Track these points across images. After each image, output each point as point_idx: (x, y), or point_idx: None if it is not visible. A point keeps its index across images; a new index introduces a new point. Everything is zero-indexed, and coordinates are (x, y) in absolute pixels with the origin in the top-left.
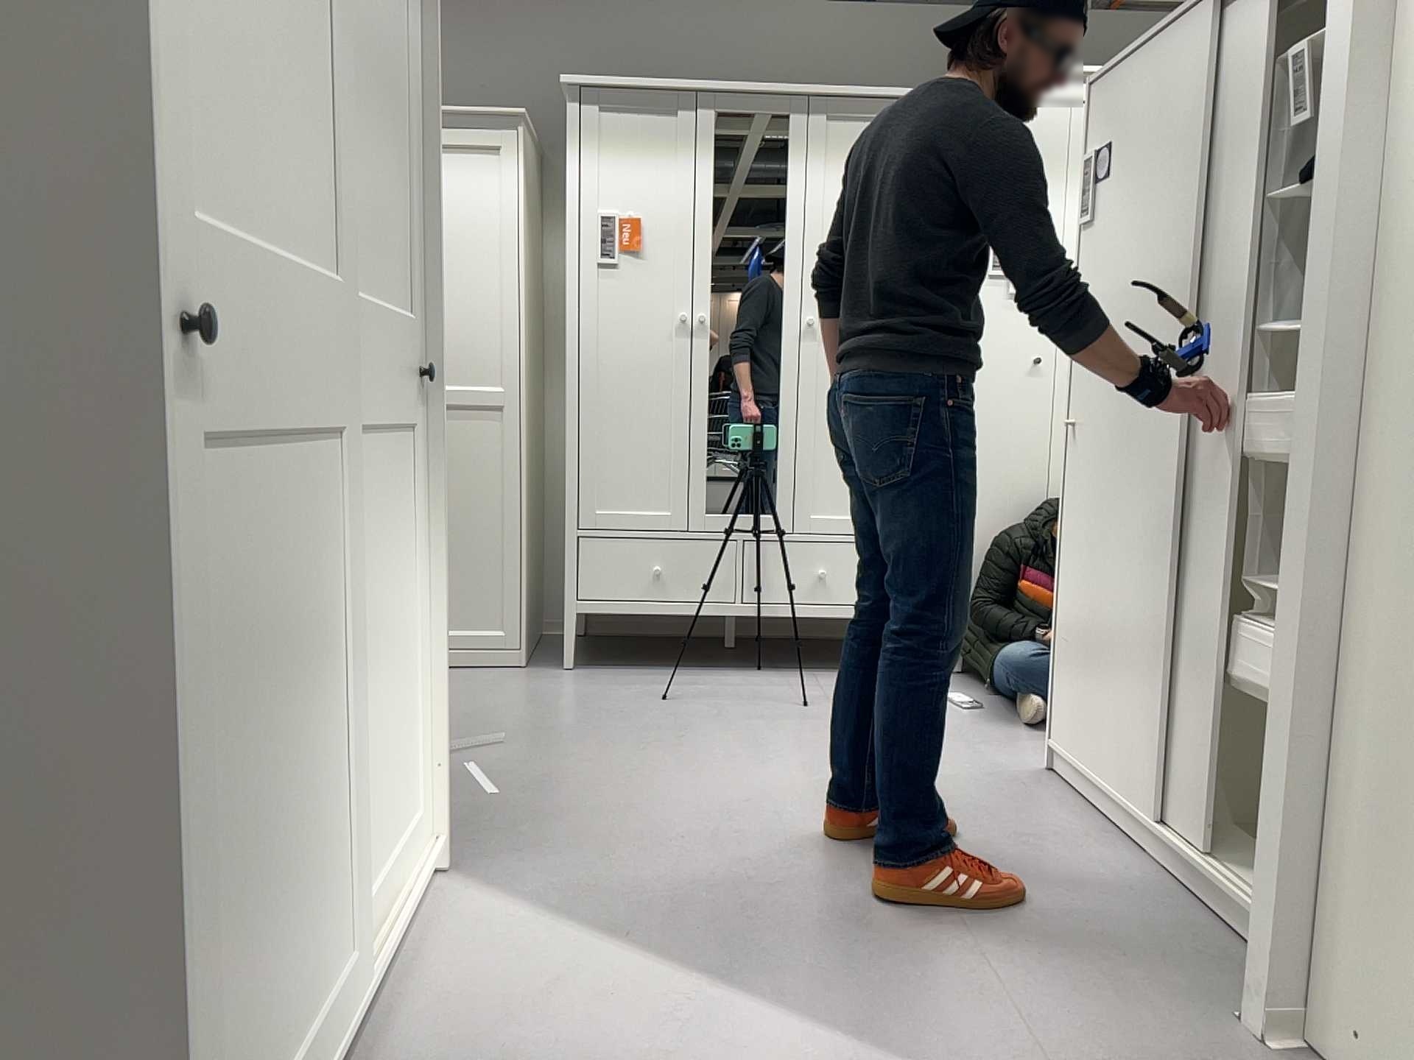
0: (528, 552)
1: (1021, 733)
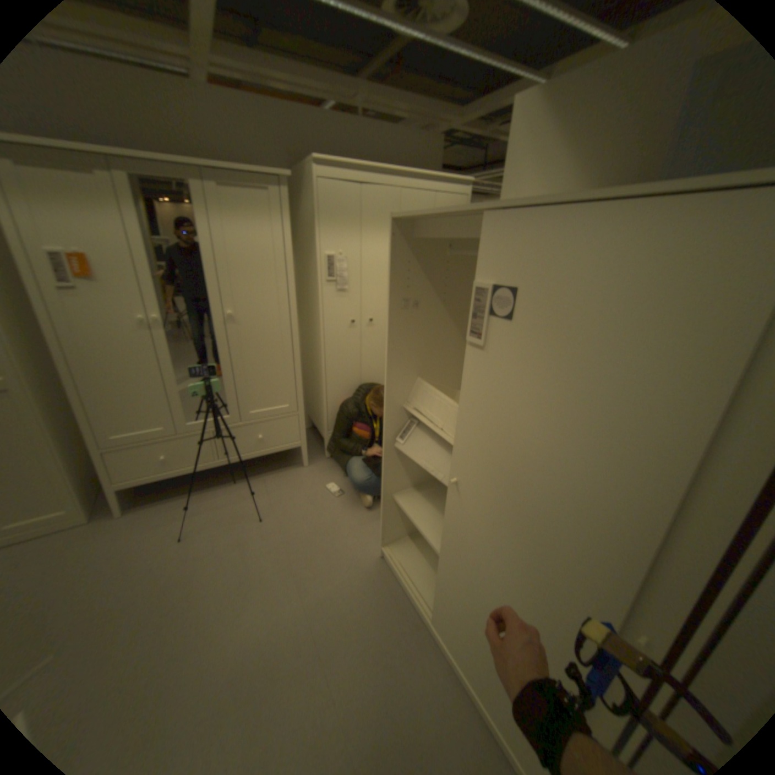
0: (69, 463)
1: (361, 516)
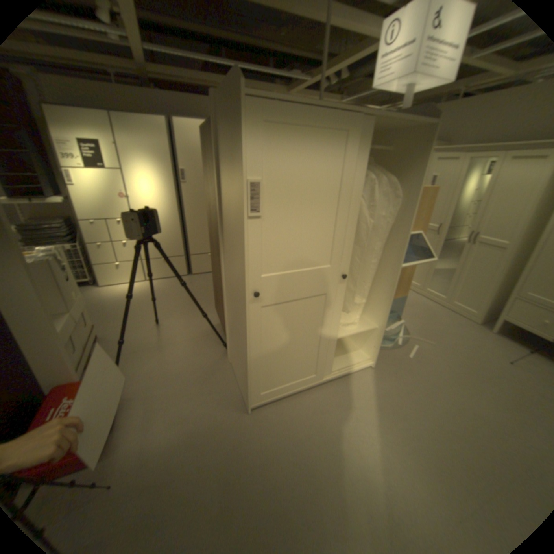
0: (498, 295)
1: None
